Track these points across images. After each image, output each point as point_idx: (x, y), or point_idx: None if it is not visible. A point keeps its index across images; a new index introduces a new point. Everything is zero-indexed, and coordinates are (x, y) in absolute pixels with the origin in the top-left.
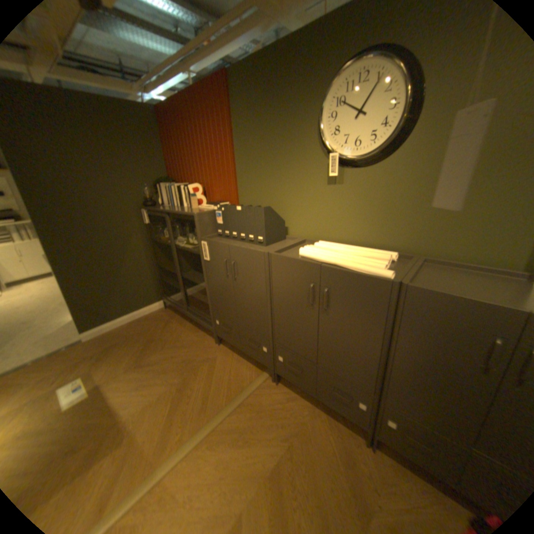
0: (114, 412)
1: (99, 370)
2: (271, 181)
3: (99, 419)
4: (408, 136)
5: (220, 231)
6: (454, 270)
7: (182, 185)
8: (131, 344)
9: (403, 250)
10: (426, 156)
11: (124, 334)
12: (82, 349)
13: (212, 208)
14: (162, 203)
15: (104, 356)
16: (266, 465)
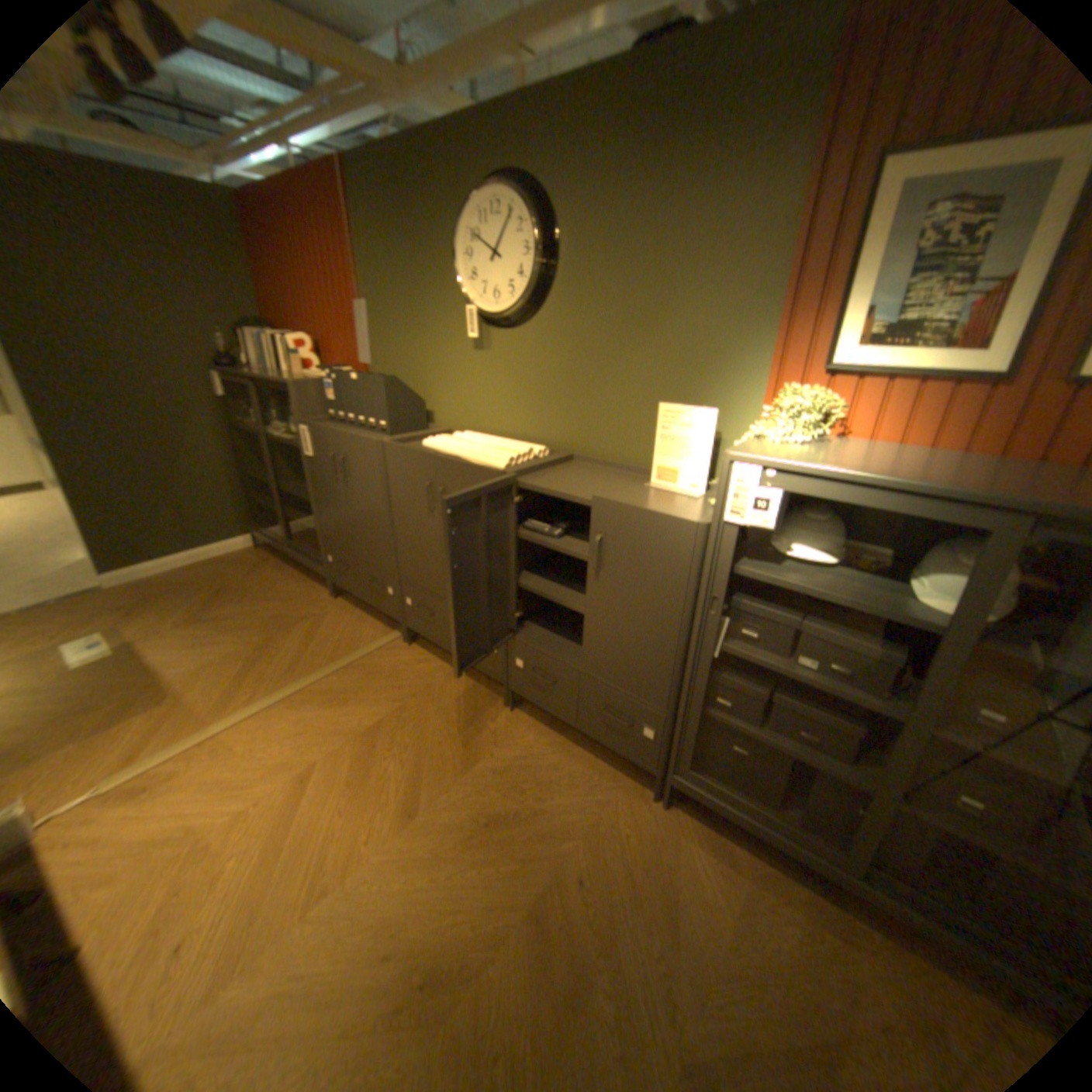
0: (152, 673)
1: (129, 627)
2: (407, 339)
3: (128, 681)
4: (552, 293)
5: (330, 412)
6: (594, 469)
7: (277, 335)
8: (186, 595)
9: (557, 446)
10: (566, 321)
11: (175, 582)
12: (100, 600)
13: (320, 376)
14: (244, 363)
15: (139, 610)
16: (362, 724)
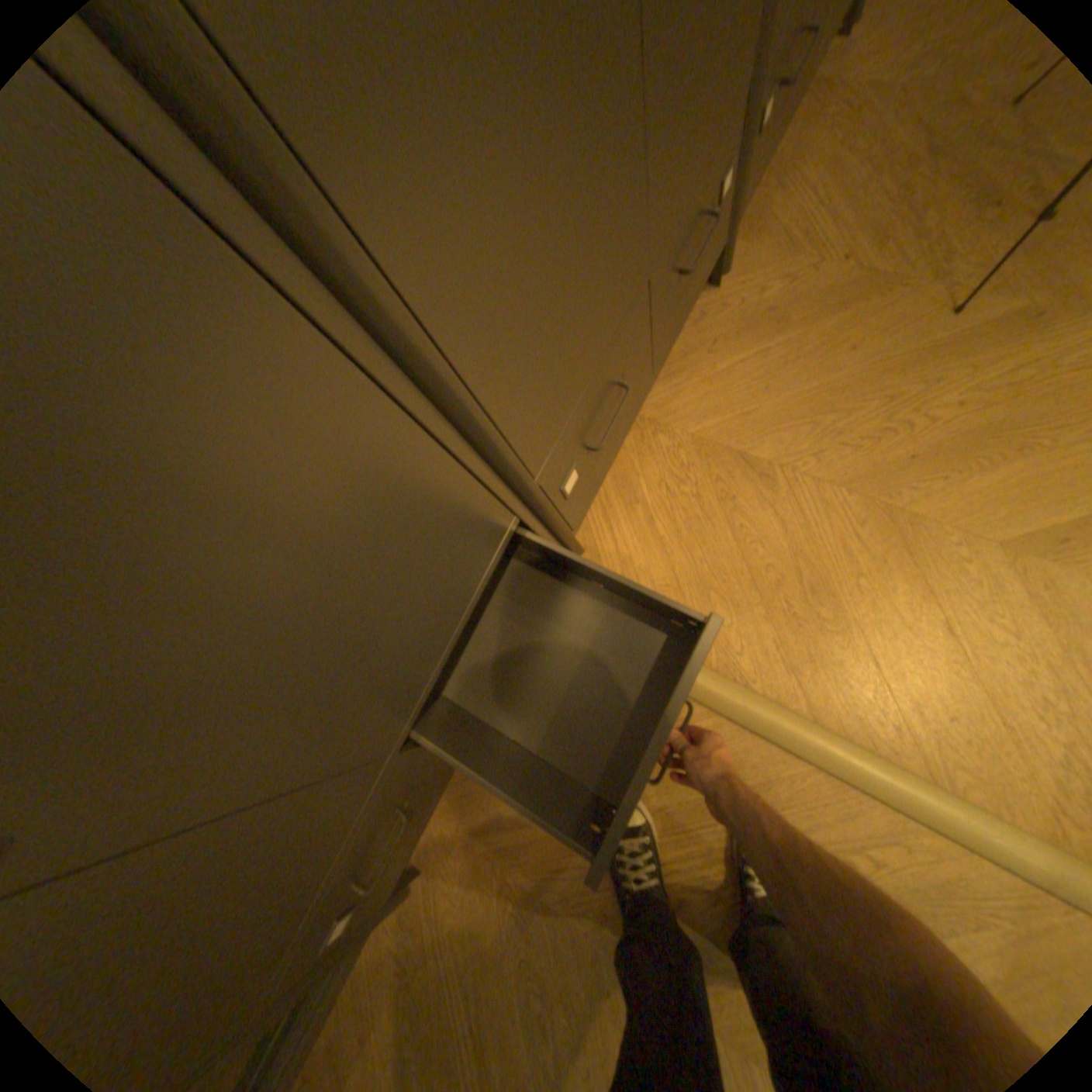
0: None
1: None
2: None
3: None
4: None
5: None
6: None
7: None
8: None
9: None
10: None
11: None
12: None
13: None
14: None
15: None
16: (859, 515)
